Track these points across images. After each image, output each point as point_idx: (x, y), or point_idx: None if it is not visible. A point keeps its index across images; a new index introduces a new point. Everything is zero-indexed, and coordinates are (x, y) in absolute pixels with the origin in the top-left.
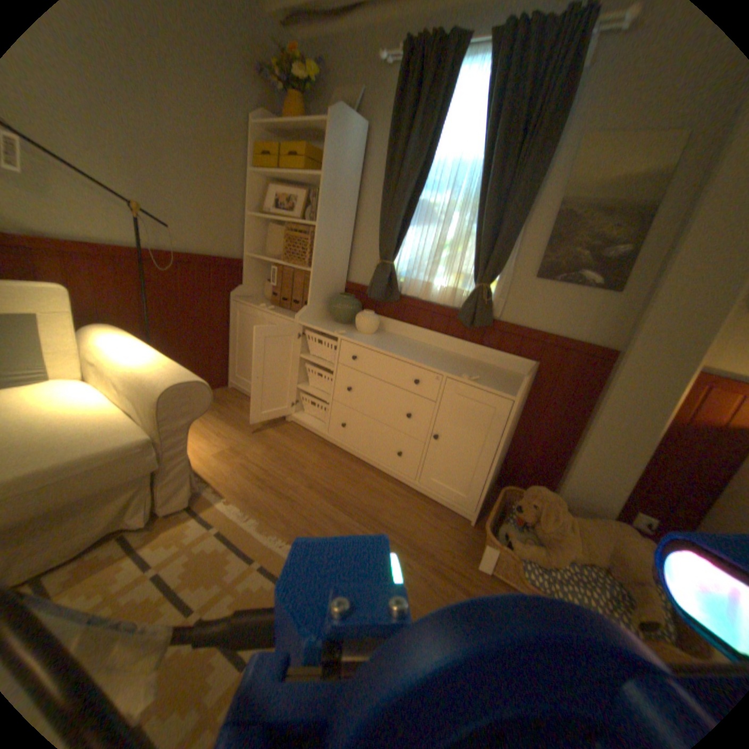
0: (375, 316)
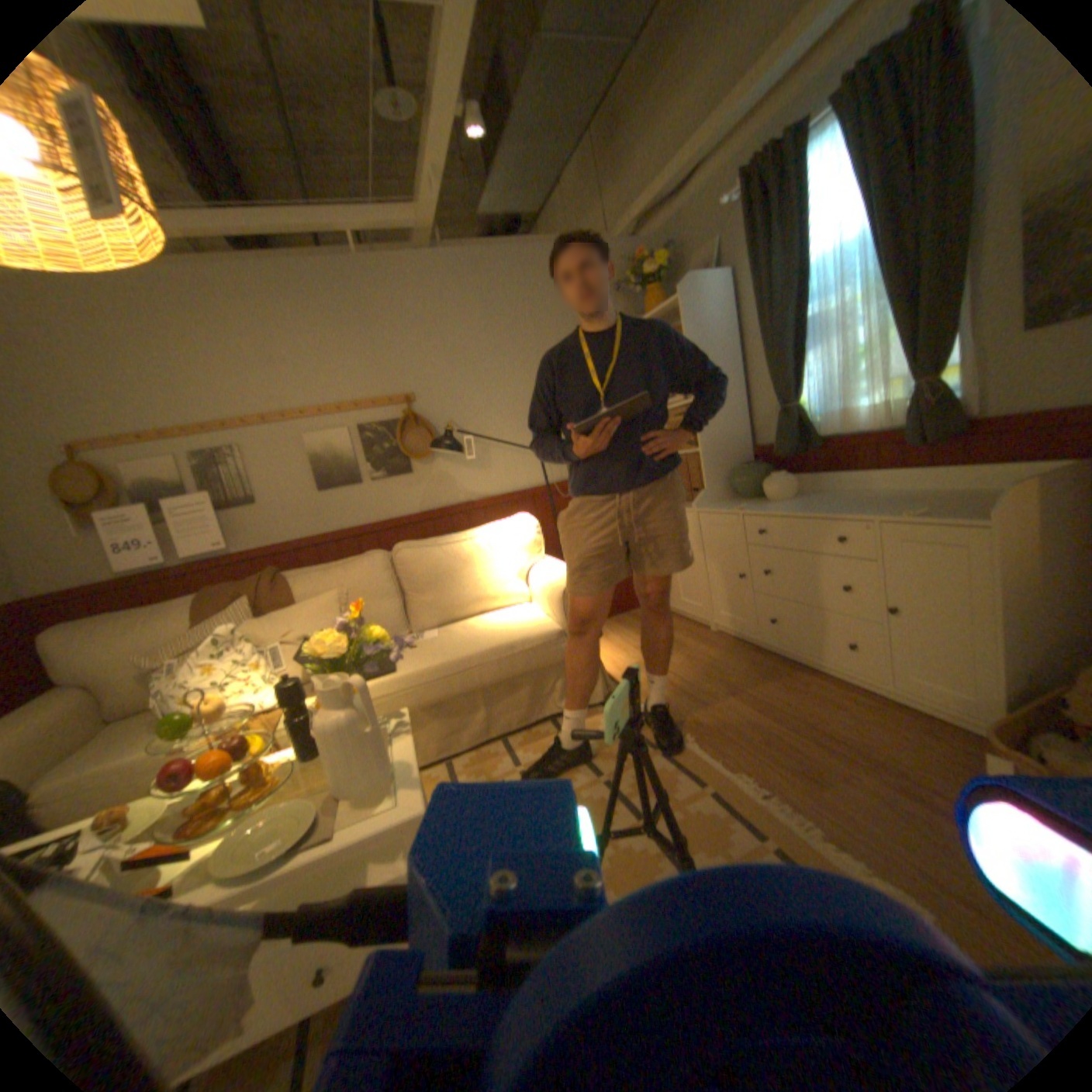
0: (788, 475)
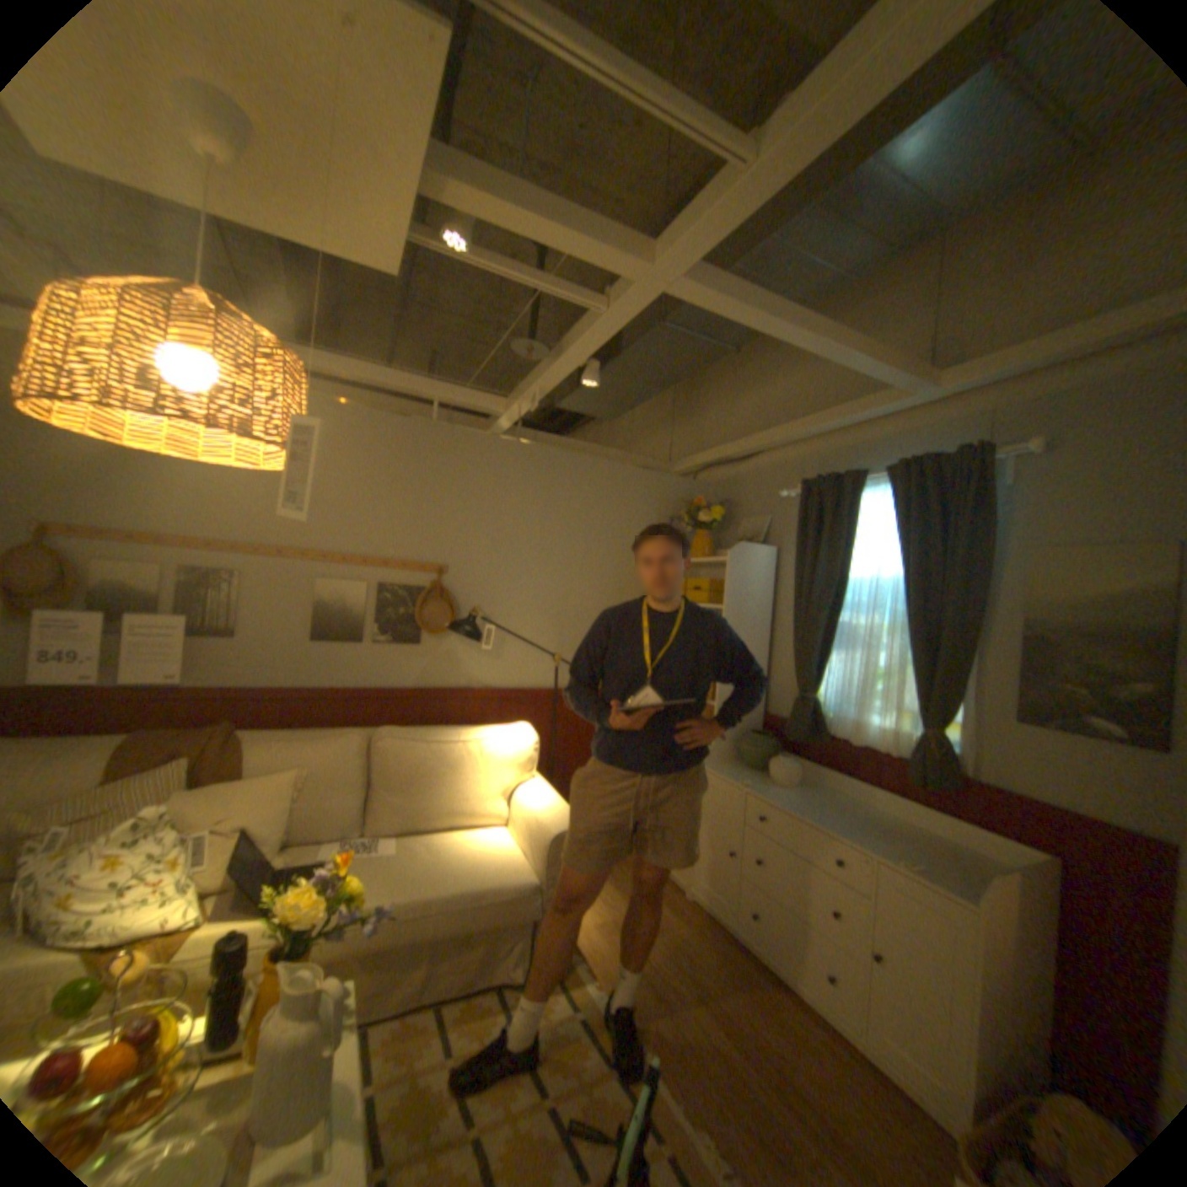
0: (794, 764)
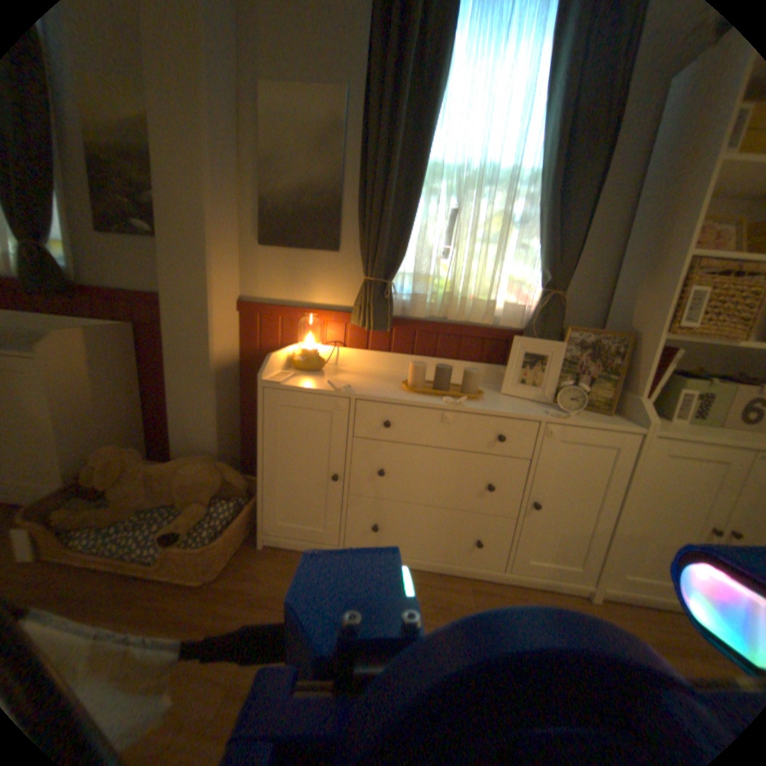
0: None
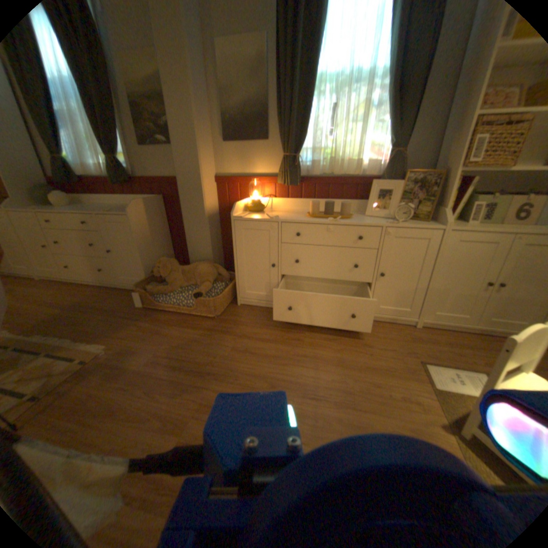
0: (61, 193)
